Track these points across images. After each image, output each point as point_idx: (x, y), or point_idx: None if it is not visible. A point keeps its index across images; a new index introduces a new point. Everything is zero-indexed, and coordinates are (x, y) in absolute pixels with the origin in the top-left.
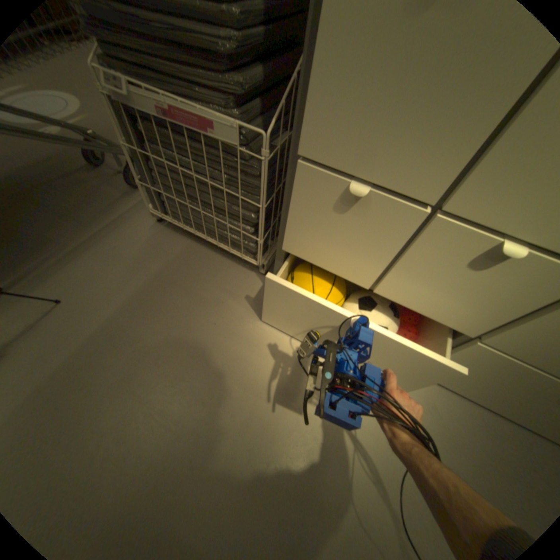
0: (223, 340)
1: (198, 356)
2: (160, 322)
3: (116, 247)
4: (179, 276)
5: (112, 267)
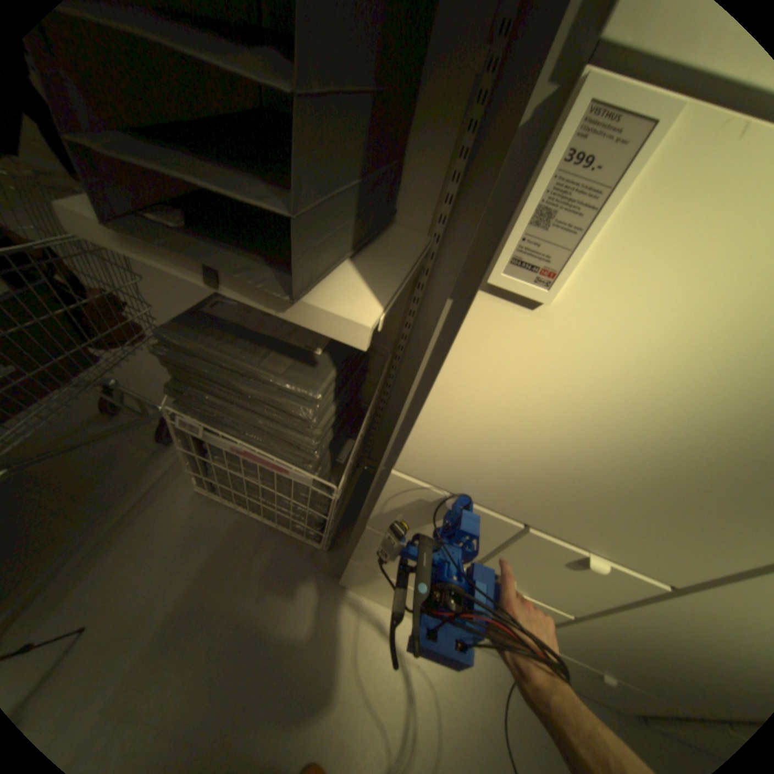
0: (285, 648)
1: (259, 675)
2: (212, 636)
3: (149, 536)
4: (229, 568)
5: (147, 566)
